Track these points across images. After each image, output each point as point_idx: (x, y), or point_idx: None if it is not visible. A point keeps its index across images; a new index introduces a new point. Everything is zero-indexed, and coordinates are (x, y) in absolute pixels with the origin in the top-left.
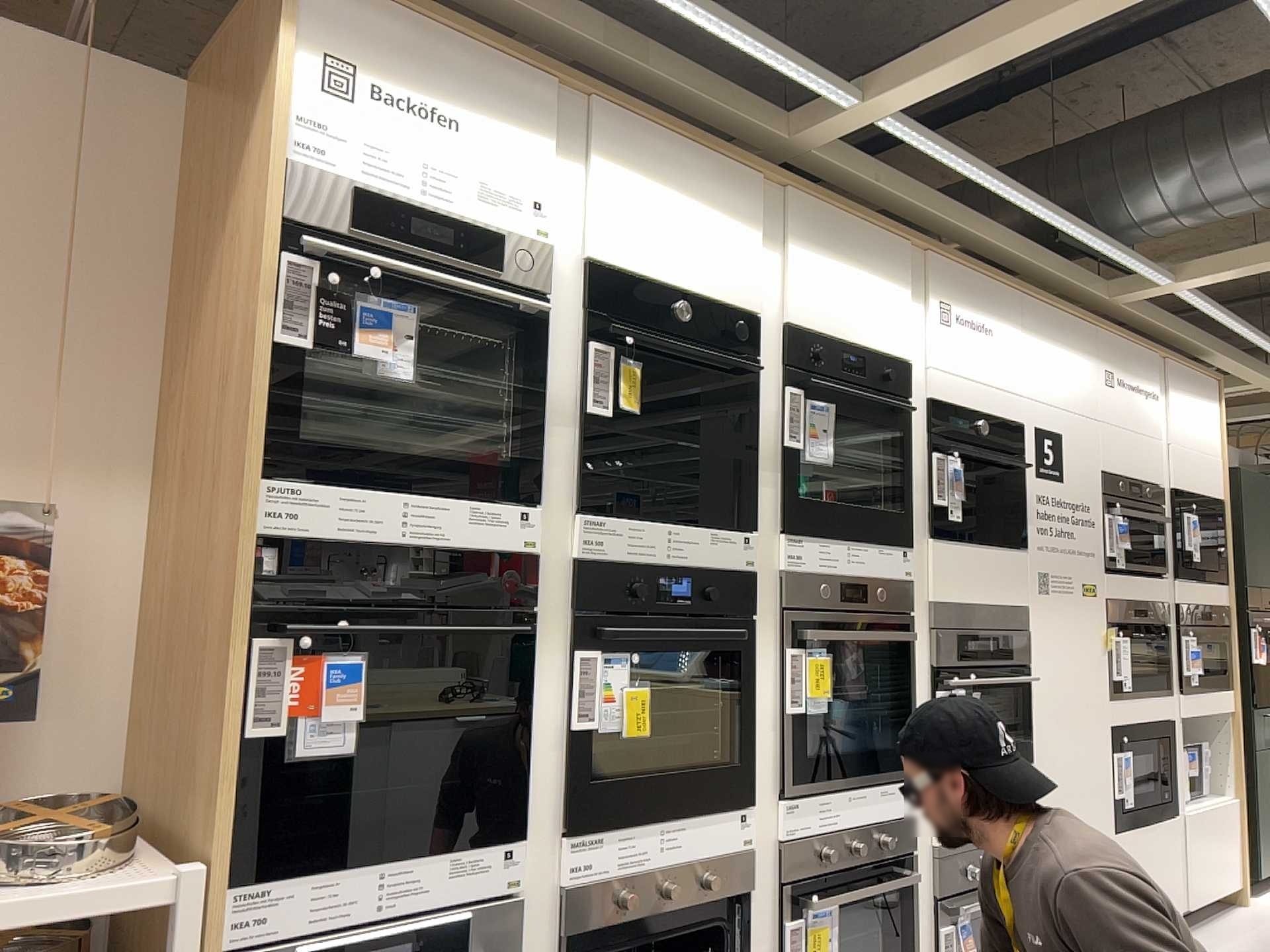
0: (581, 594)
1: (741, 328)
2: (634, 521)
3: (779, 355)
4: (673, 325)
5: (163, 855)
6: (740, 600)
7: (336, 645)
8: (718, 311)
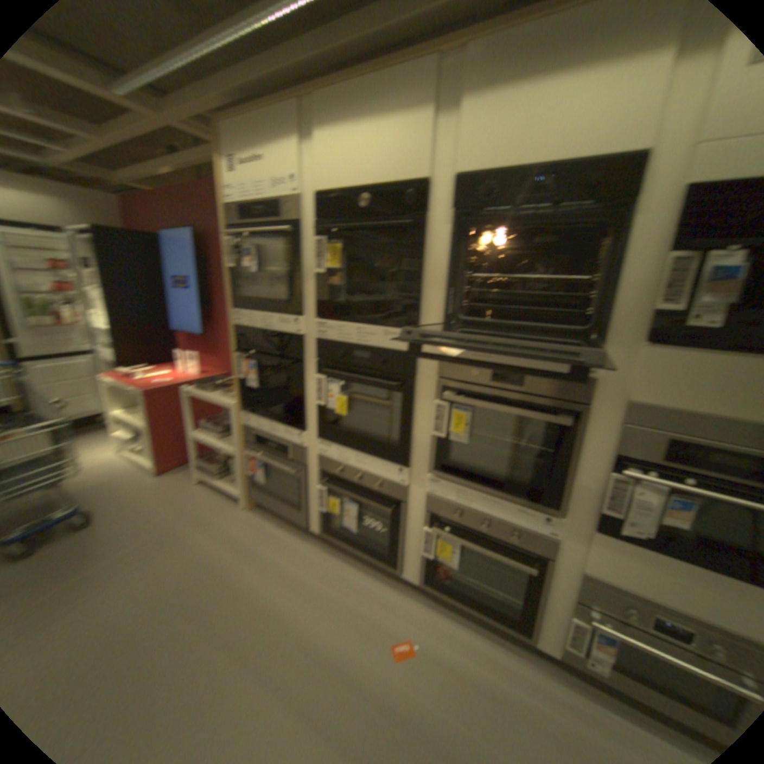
0: (315, 356)
1: (415, 192)
2: (337, 325)
3: (451, 201)
4: (359, 210)
5: (231, 403)
6: (403, 371)
7: (246, 361)
8: (396, 186)
